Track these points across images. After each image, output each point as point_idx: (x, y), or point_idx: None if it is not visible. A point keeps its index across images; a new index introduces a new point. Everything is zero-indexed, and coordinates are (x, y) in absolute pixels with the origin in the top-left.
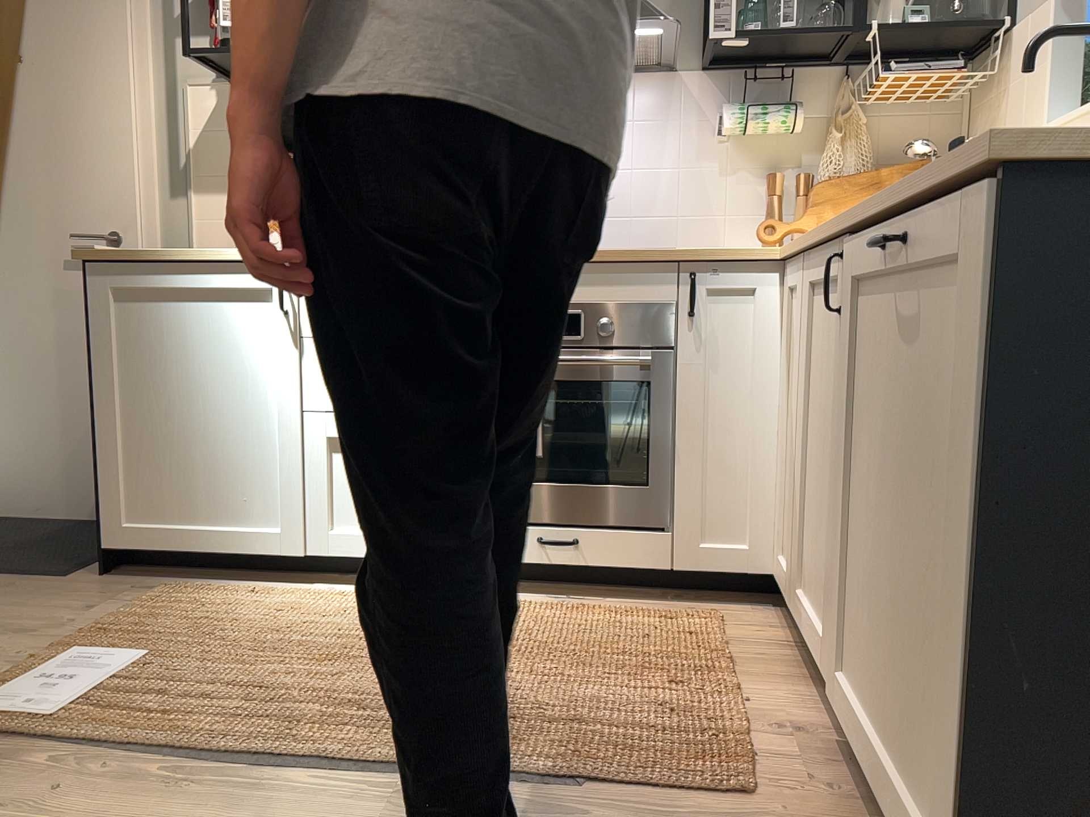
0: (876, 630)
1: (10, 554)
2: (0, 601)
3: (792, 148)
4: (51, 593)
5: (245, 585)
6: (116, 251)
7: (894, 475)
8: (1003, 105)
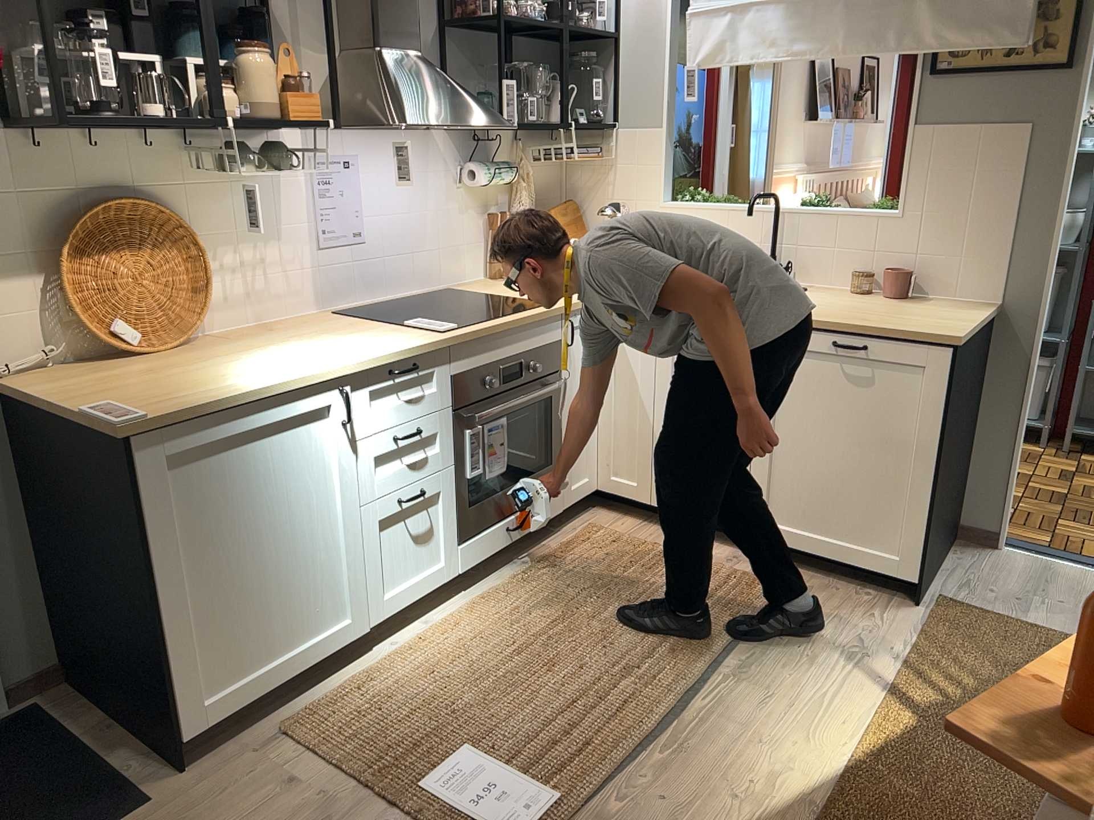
0: (804, 496)
1: None
2: None
3: (495, 189)
4: (198, 811)
5: (327, 684)
6: (150, 410)
7: (826, 432)
8: (615, 174)
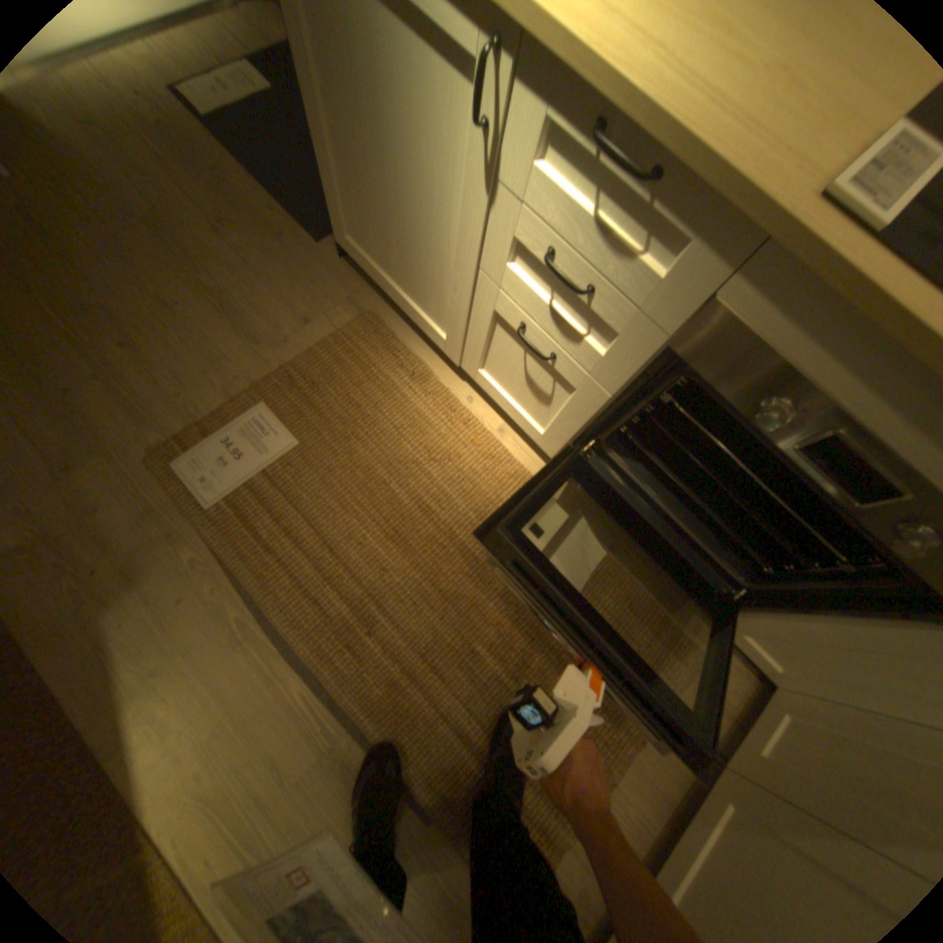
0: None
1: (303, 167)
2: (263, 264)
3: None
4: (297, 269)
5: (421, 346)
6: None
7: None
8: None
